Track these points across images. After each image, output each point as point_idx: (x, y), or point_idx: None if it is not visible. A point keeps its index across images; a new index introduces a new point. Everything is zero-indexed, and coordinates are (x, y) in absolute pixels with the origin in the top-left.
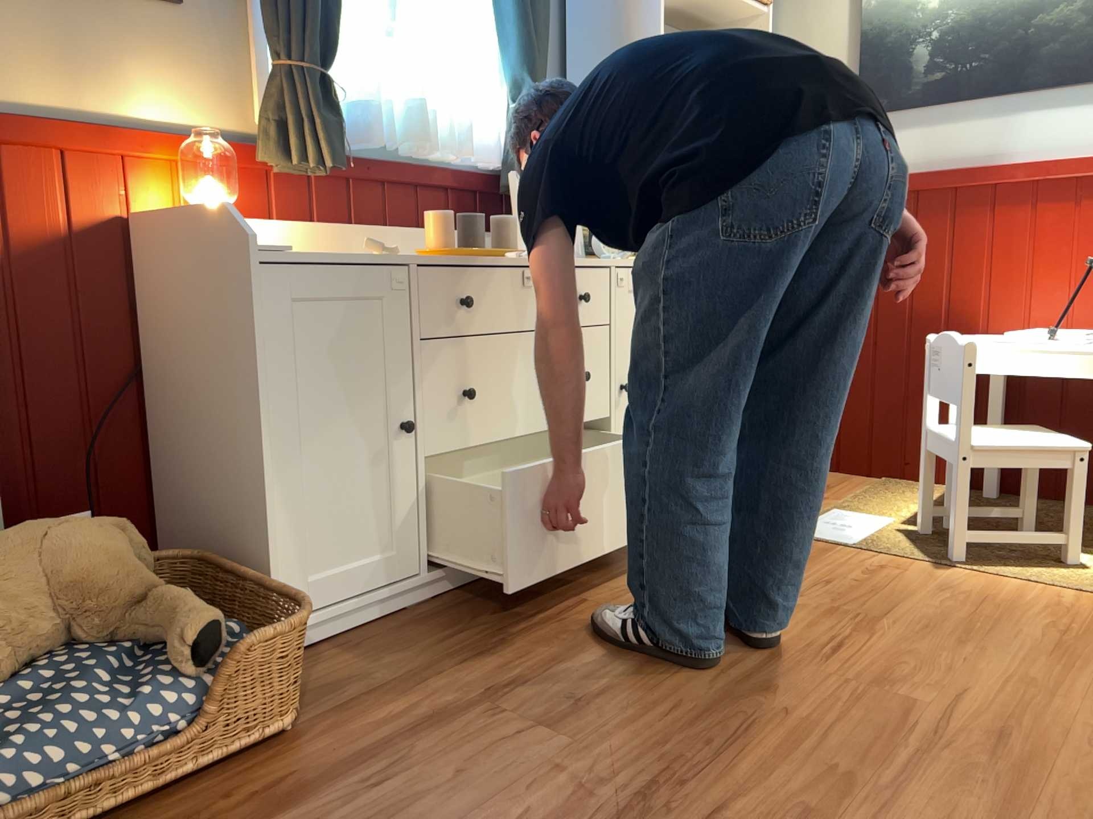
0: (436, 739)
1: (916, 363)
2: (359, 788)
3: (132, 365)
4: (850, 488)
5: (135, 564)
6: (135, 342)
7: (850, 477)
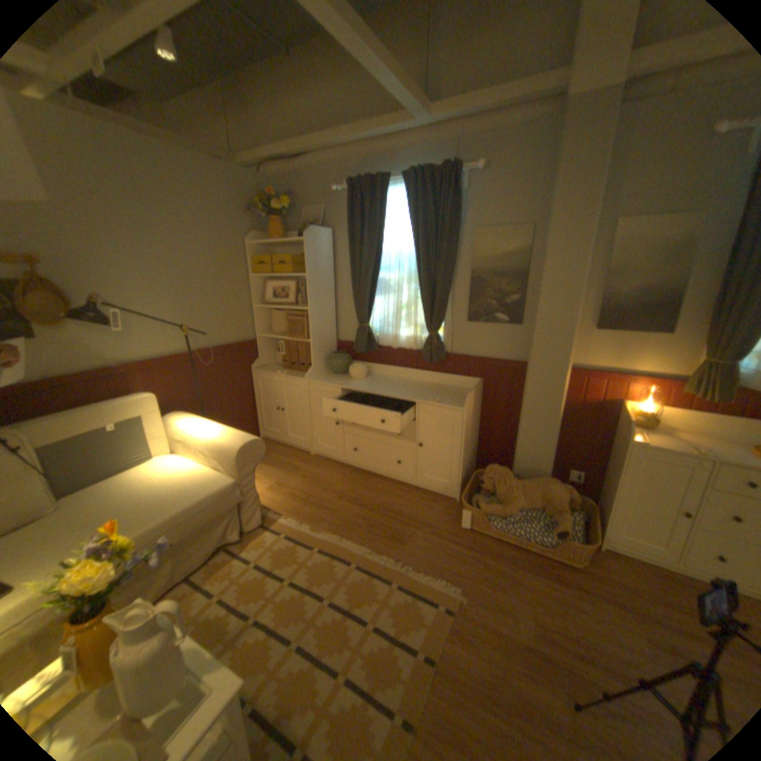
0: (612, 610)
1: None
2: (578, 598)
3: (610, 441)
4: None
5: (567, 503)
6: (613, 435)
7: None
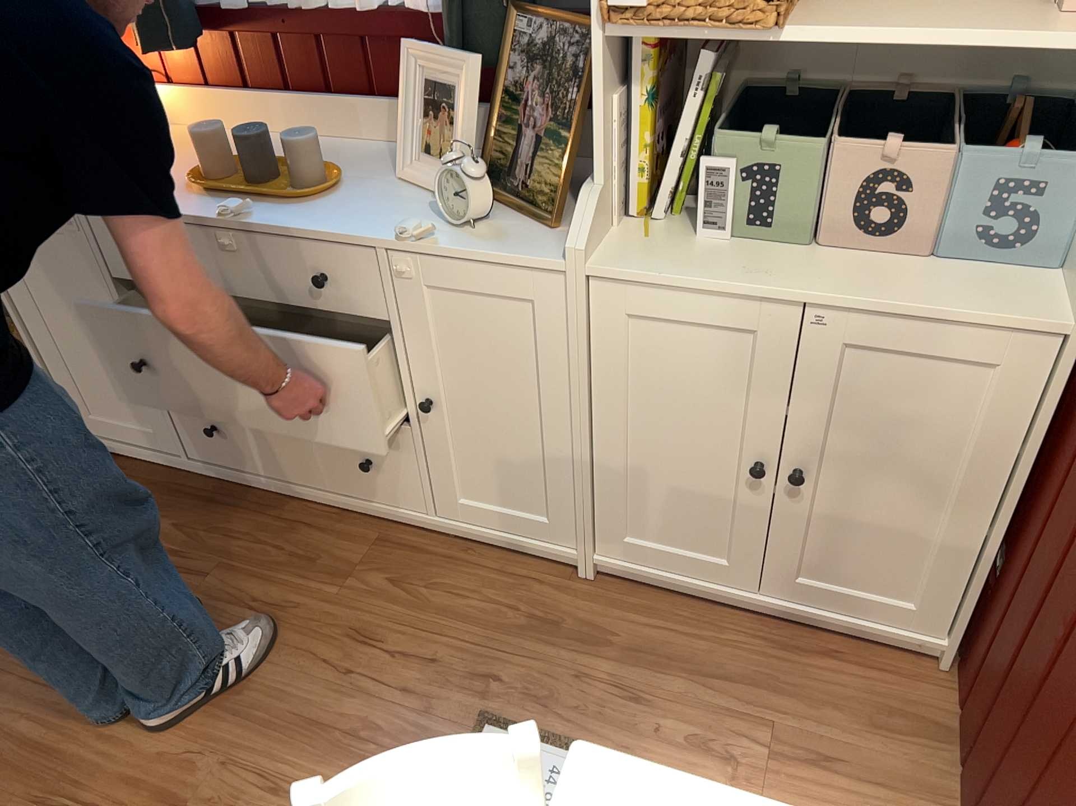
0: None
1: (1064, 787)
2: None
3: None
4: (837, 803)
5: None
6: None
7: (935, 799)
